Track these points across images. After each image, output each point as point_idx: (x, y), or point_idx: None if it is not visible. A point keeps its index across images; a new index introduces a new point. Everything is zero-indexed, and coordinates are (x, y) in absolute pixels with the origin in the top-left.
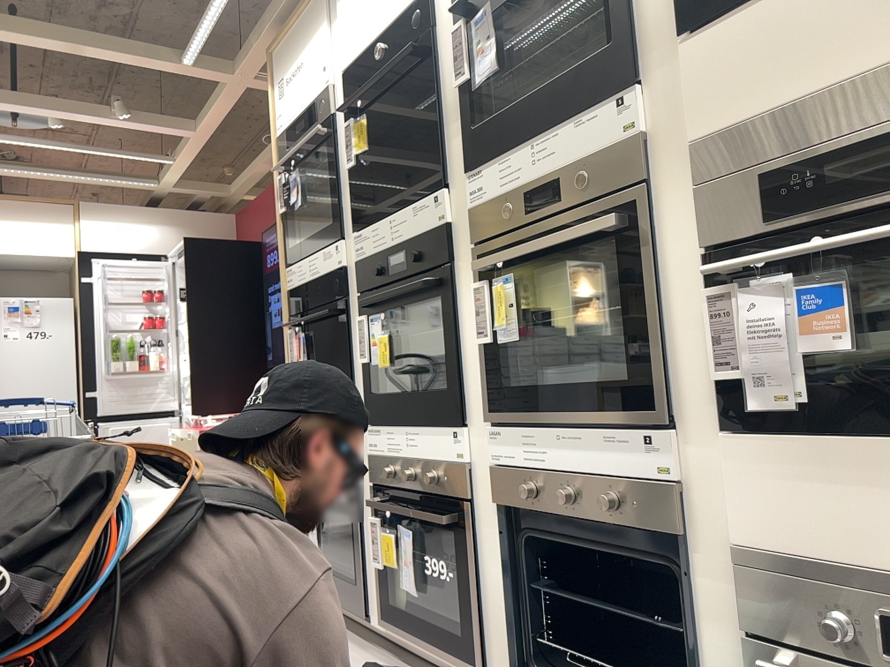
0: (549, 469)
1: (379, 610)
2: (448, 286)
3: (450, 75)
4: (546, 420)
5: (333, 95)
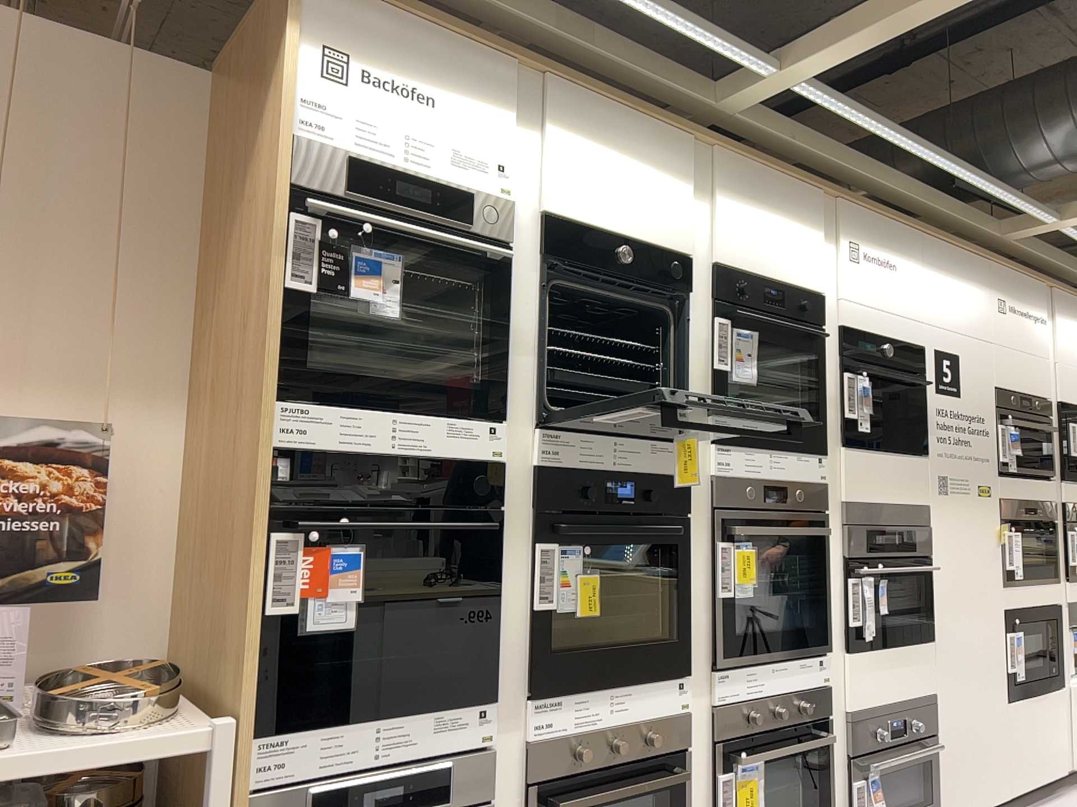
0: (762, 695)
1: None
2: (688, 537)
3: (700, 347)
4: (767, 657)
5: (514, 217)
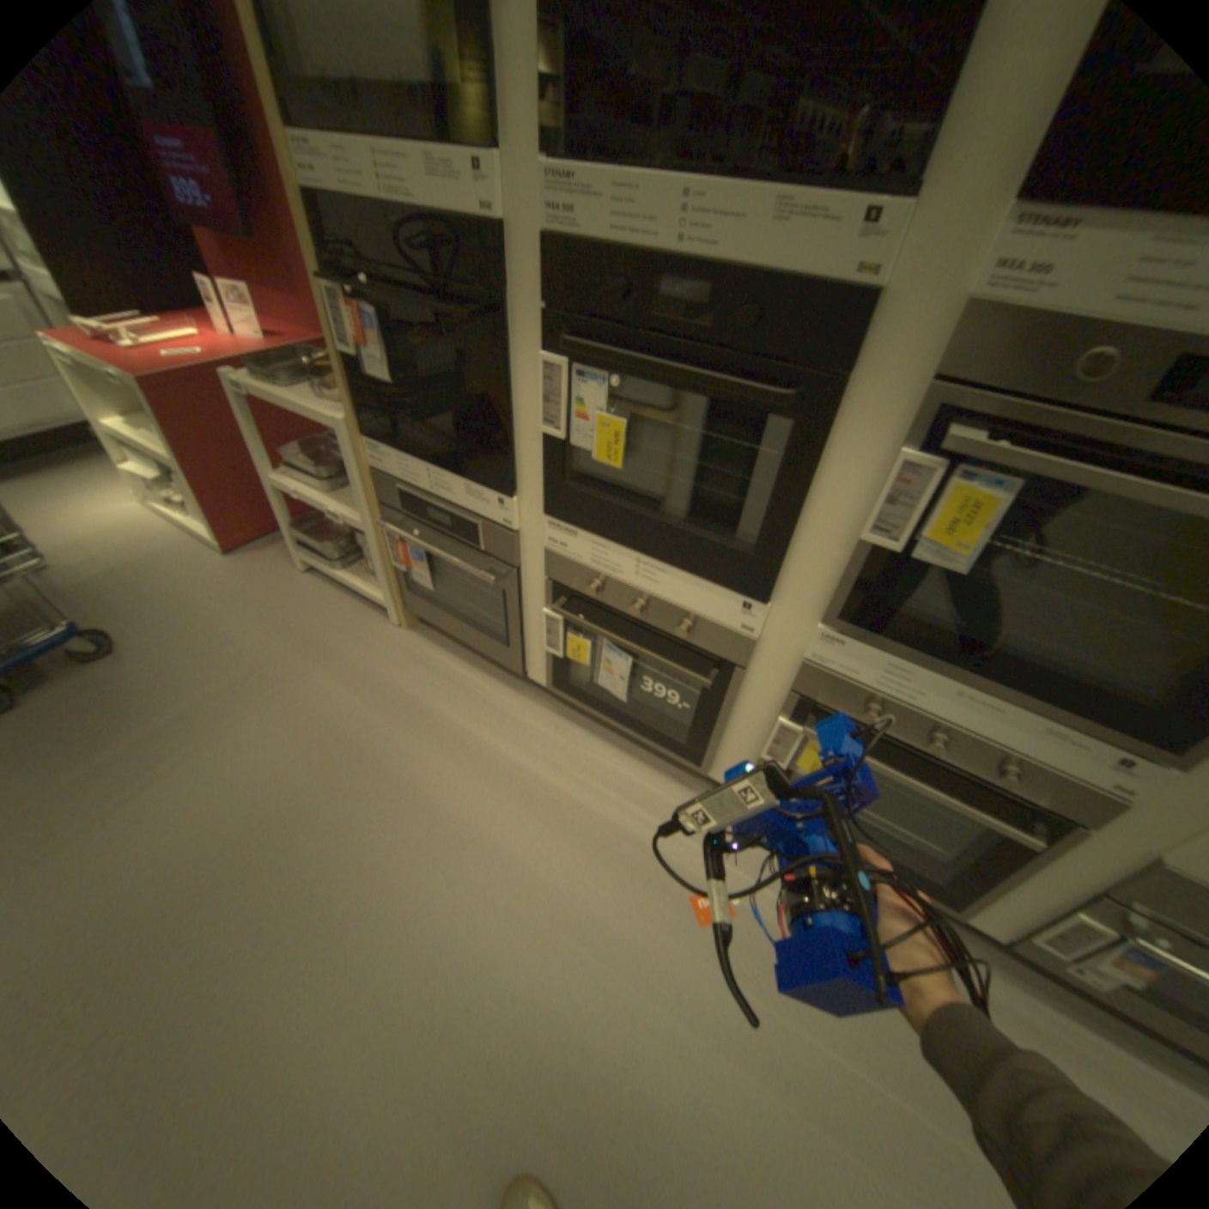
0: (917, 706)
1: (544, 674)
2: (826, 418)
3: None
4: (953, 673)
5: None
